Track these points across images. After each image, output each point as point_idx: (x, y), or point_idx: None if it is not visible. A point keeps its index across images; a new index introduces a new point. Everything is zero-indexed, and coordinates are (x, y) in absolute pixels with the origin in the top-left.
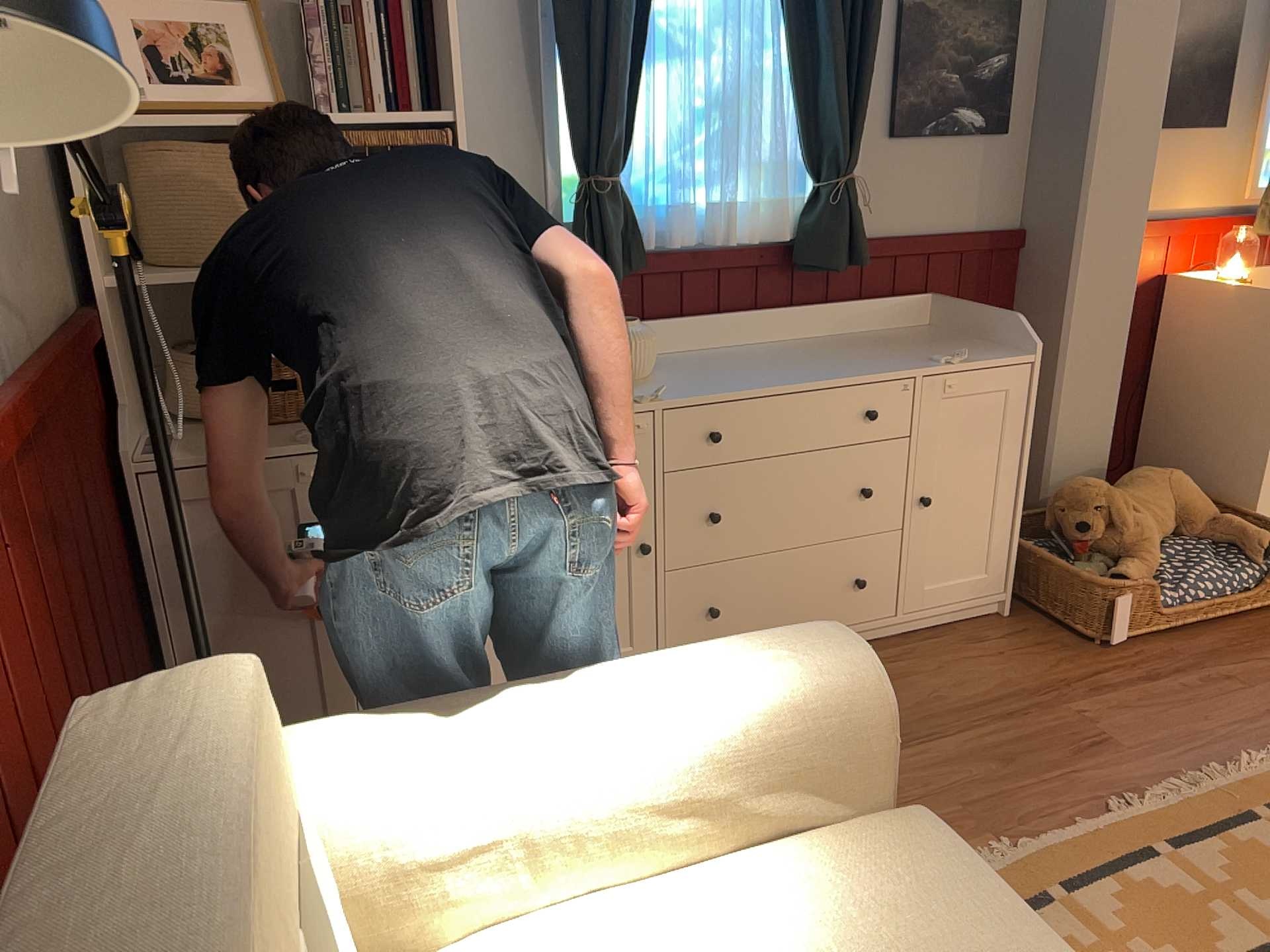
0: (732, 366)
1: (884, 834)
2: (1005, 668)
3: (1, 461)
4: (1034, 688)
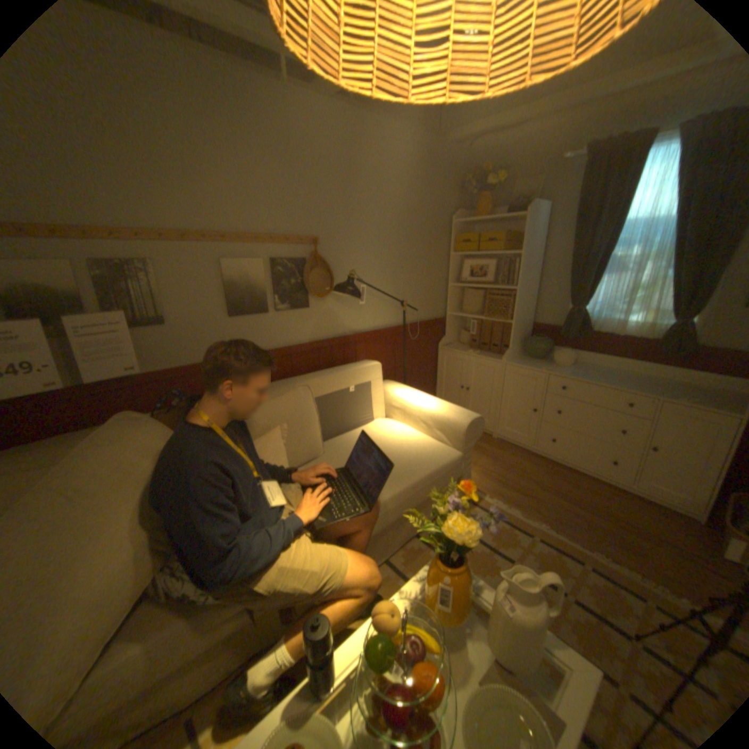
0: (599, 374)
1: (449, 450)
2: (655, 526)
3: (394, 336)
4: (652, 535)
